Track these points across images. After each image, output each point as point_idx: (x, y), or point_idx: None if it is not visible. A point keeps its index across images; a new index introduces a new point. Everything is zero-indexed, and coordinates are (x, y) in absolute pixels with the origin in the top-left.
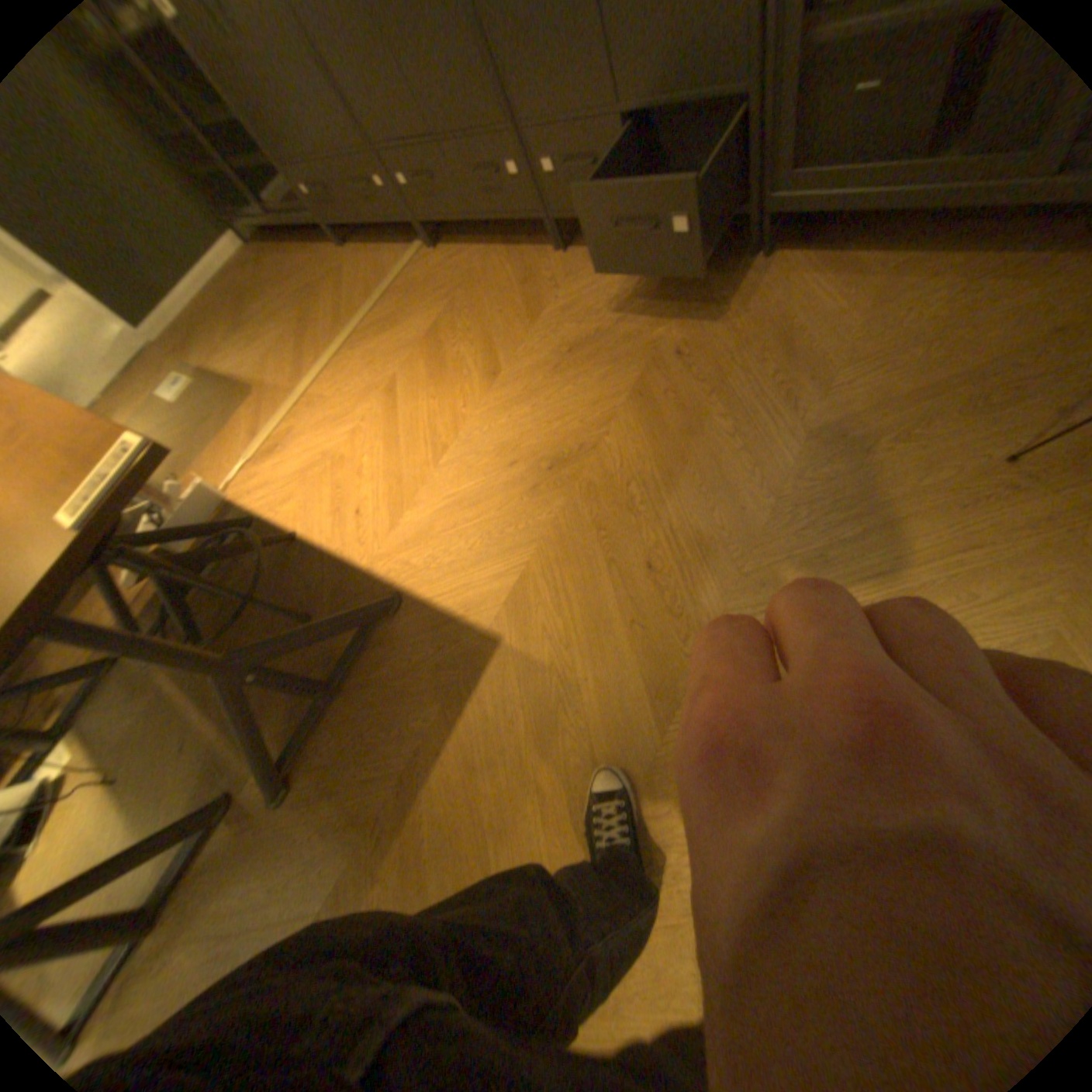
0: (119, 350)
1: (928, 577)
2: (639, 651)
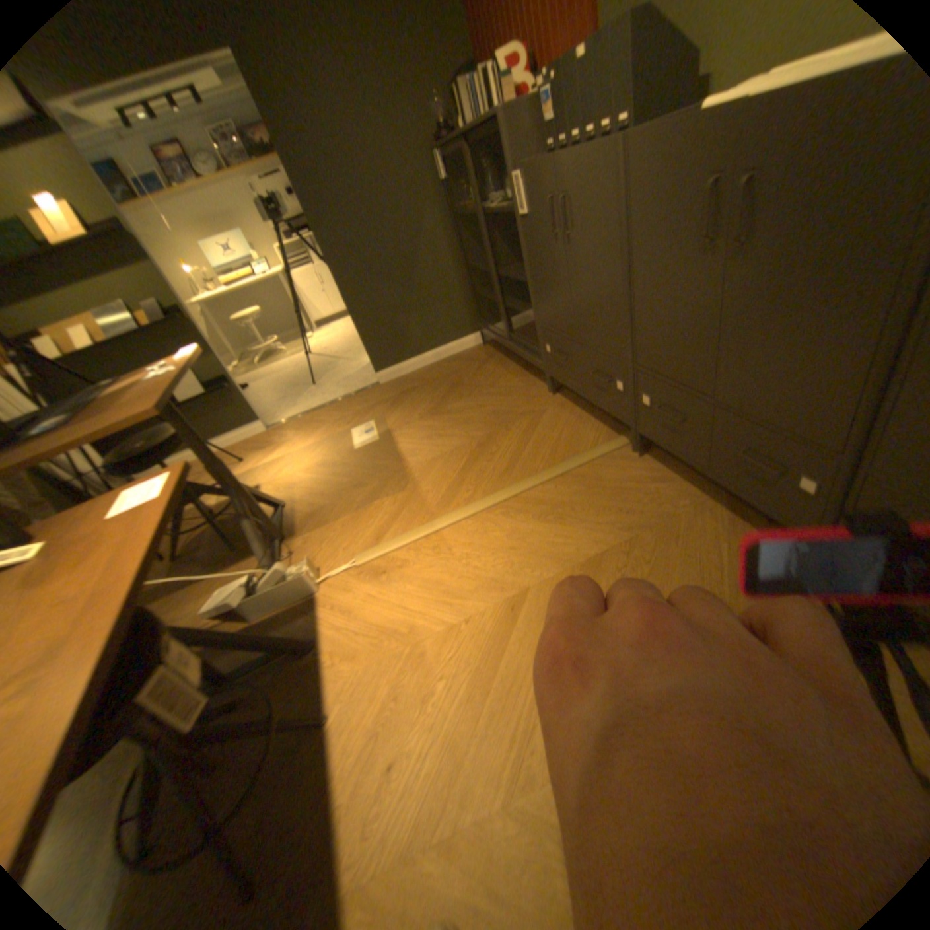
0: (361, 375)
1: None
2: None
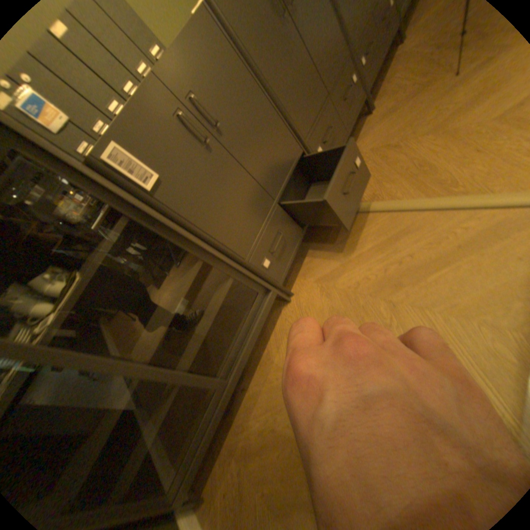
0: None
1: None
2: None
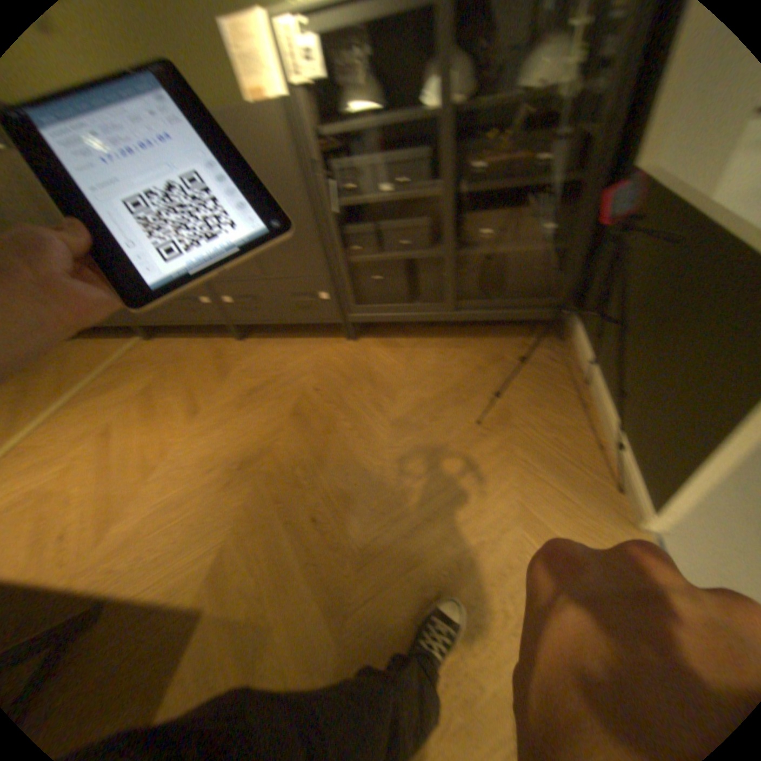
0: None
1: (462, 487)
2: (315, 583)
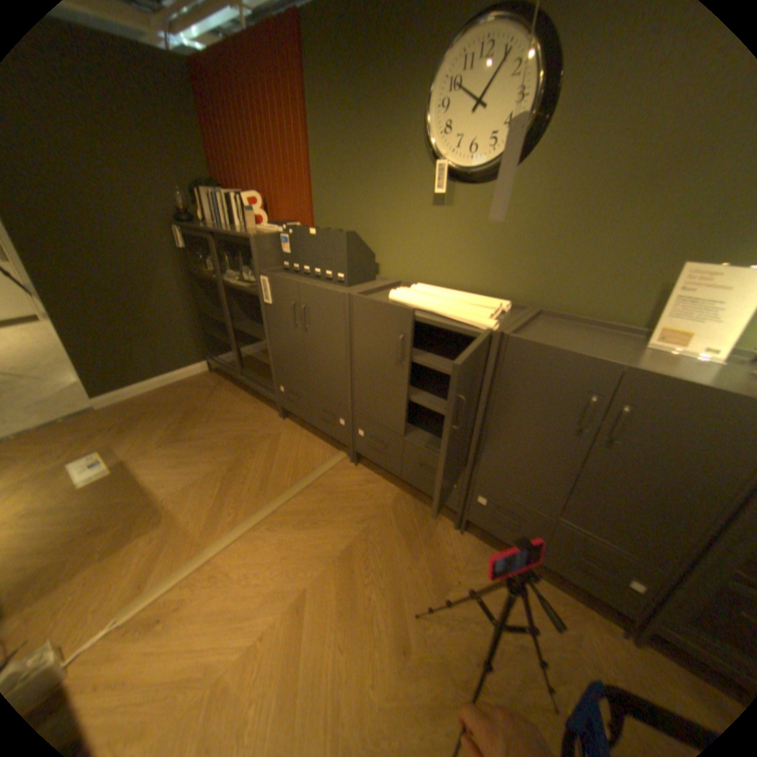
0: (65, 402)
1: None
2: None
